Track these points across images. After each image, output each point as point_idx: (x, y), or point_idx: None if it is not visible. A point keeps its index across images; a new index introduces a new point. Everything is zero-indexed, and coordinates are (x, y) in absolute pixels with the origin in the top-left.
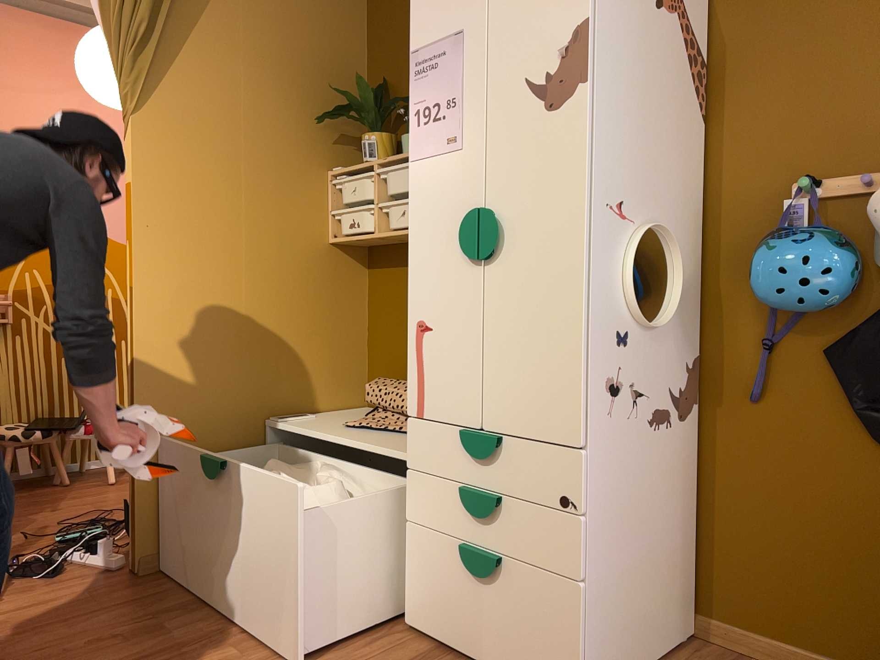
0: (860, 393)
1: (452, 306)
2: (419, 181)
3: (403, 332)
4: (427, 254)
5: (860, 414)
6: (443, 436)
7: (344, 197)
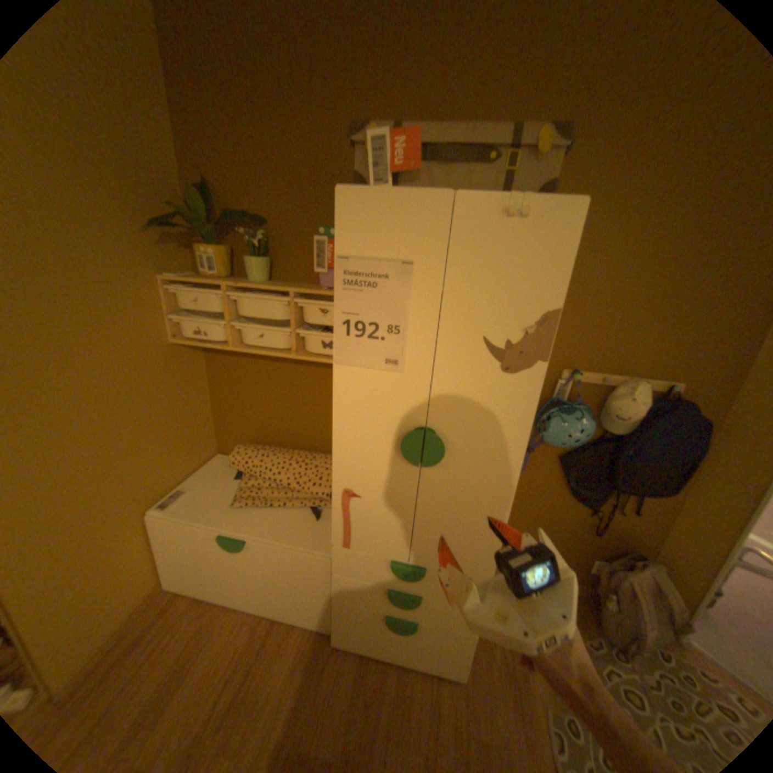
0: (574, 479)
1: (384, 488)
2: (348, 385)
3: (251, 407)
4: (356, 445)
5: (570, 487)
6: (370, 561)
7: (176, 297)
